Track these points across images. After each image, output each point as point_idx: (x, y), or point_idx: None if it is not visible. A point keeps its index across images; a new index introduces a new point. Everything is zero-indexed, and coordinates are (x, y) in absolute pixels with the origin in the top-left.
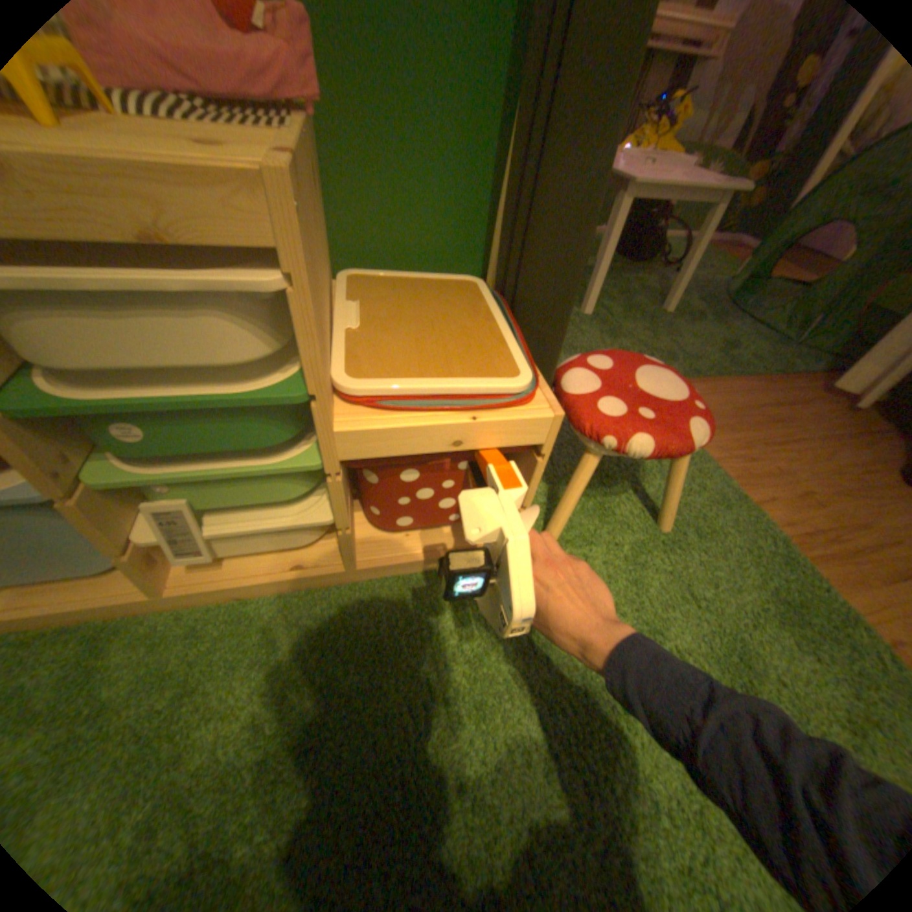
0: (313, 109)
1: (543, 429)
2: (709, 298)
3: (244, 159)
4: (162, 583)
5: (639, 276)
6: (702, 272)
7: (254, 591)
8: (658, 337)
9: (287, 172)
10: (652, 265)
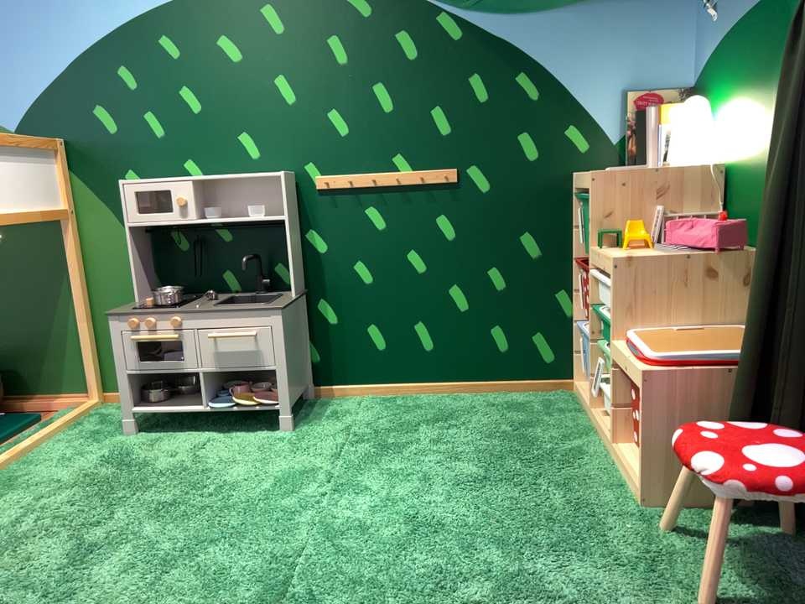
0: (757, 252)
1: (641, 380)
2: None
3: (618, 256)
4: (595, 407)
5: None
6: None
7: (599, 432)
8: None
9: (615, 259)
10: None
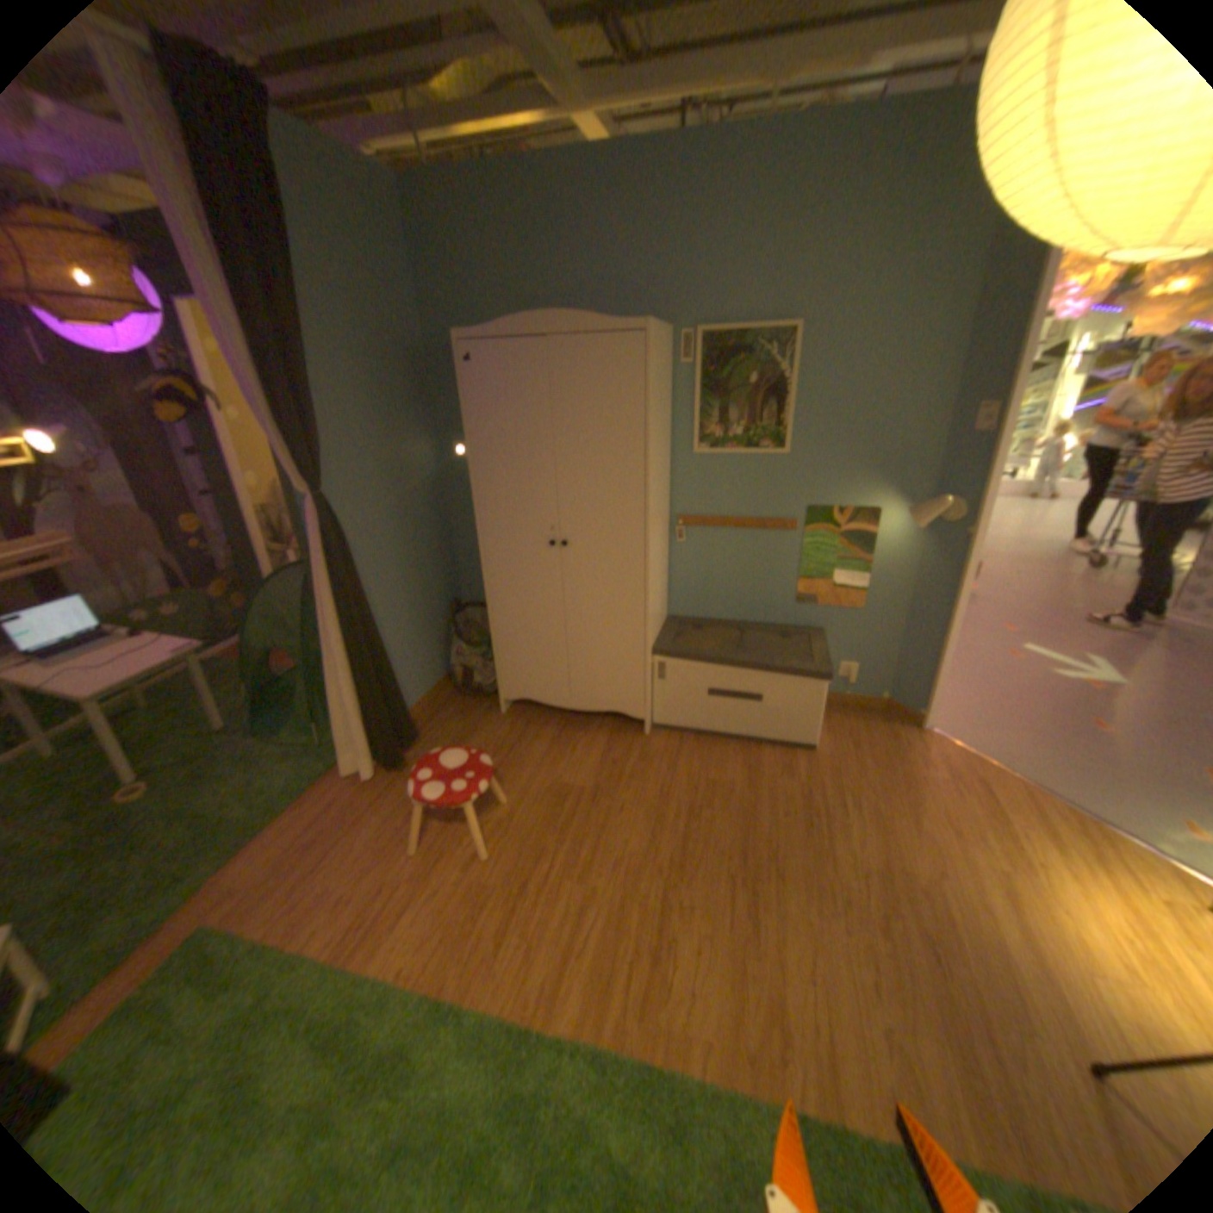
0: None
1: None
2: (231, 740)
3: None
4: None
5: (143, 764)
6: (219, 706)
7: None
8: (180, 840)
9: None
10: (158, 735)
